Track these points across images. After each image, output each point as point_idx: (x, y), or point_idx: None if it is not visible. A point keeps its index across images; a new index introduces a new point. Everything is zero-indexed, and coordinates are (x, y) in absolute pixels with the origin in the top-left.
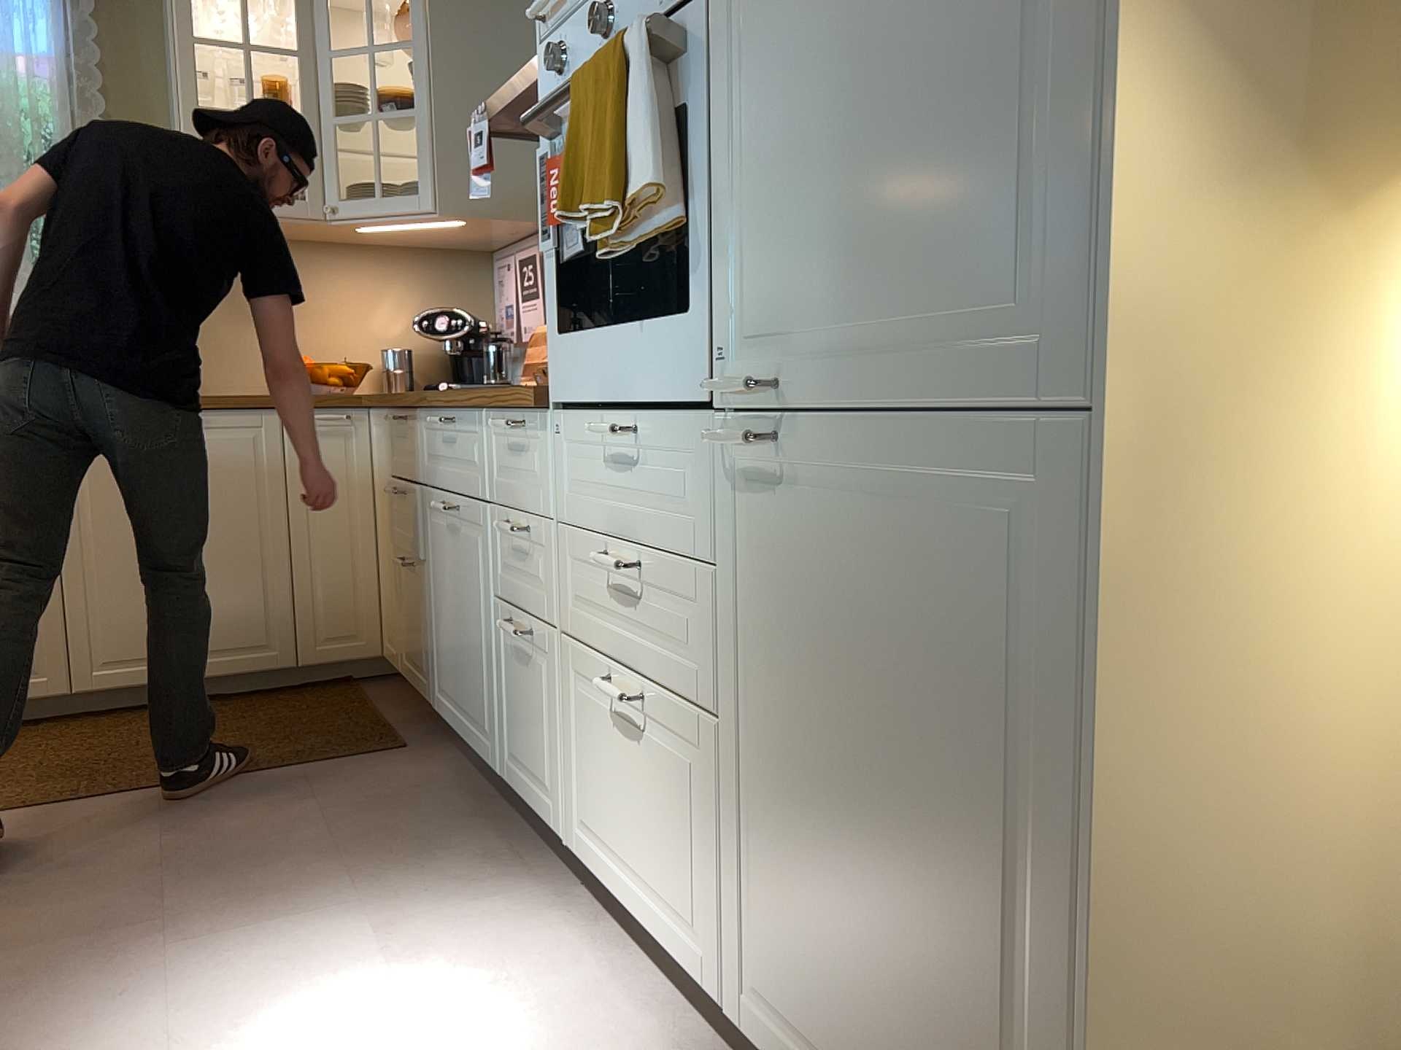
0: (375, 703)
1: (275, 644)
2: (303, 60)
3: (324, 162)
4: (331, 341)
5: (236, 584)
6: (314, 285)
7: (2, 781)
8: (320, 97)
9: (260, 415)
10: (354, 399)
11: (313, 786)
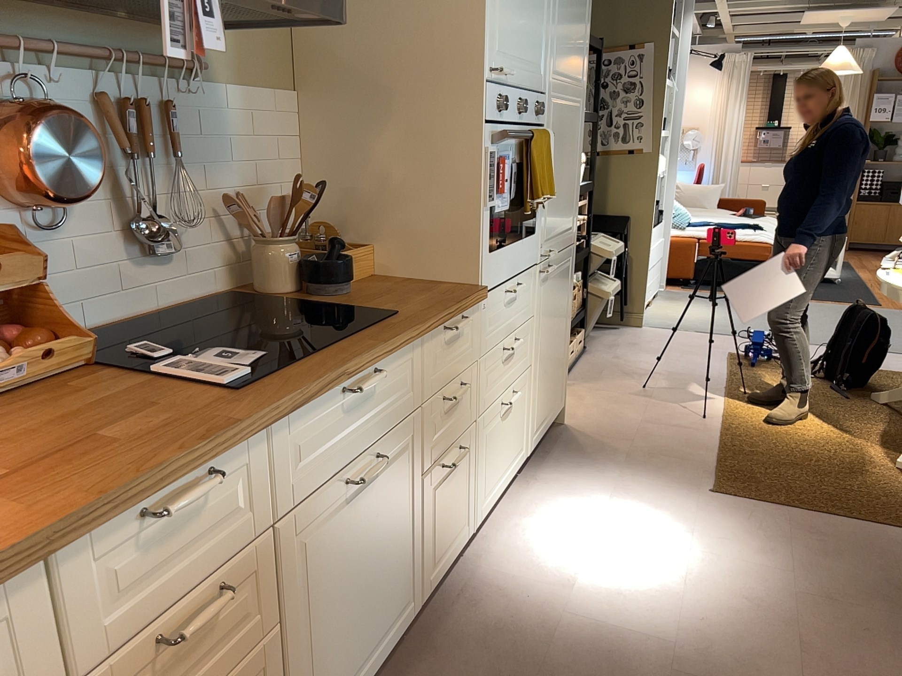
0: None
1: None
2: None
3: None
4: None
5: None
6: None
7: None
8: None
9: None
10: None
11: None
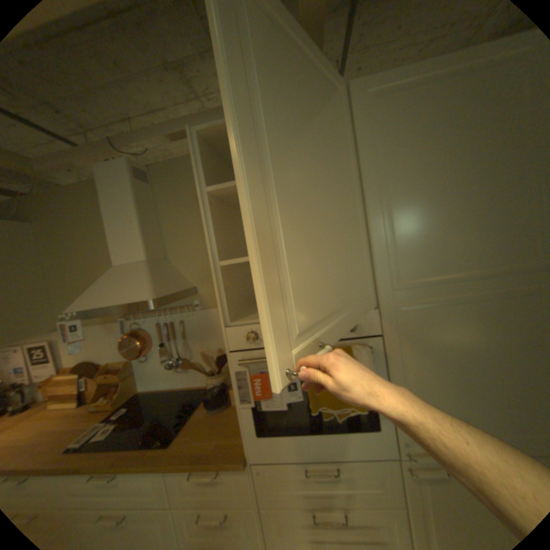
0: None
1: None
2: None
3: None
4: None
5: None
6: None
7: None
8: None
9: None
10: None
11: None
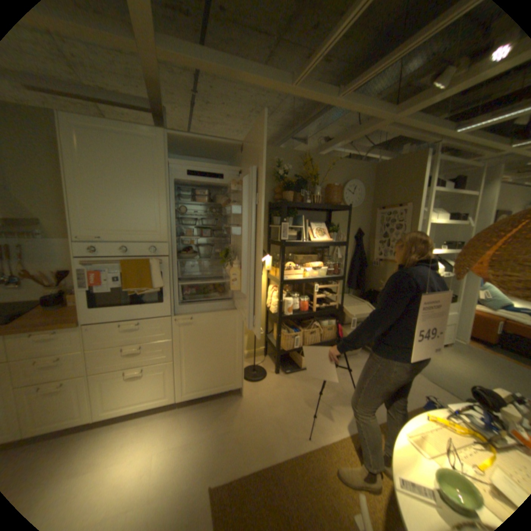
0: None
1: None
2: None
3: None
4: None
5: None
6: None
7: None
8: None
9: None
10: None
11: None
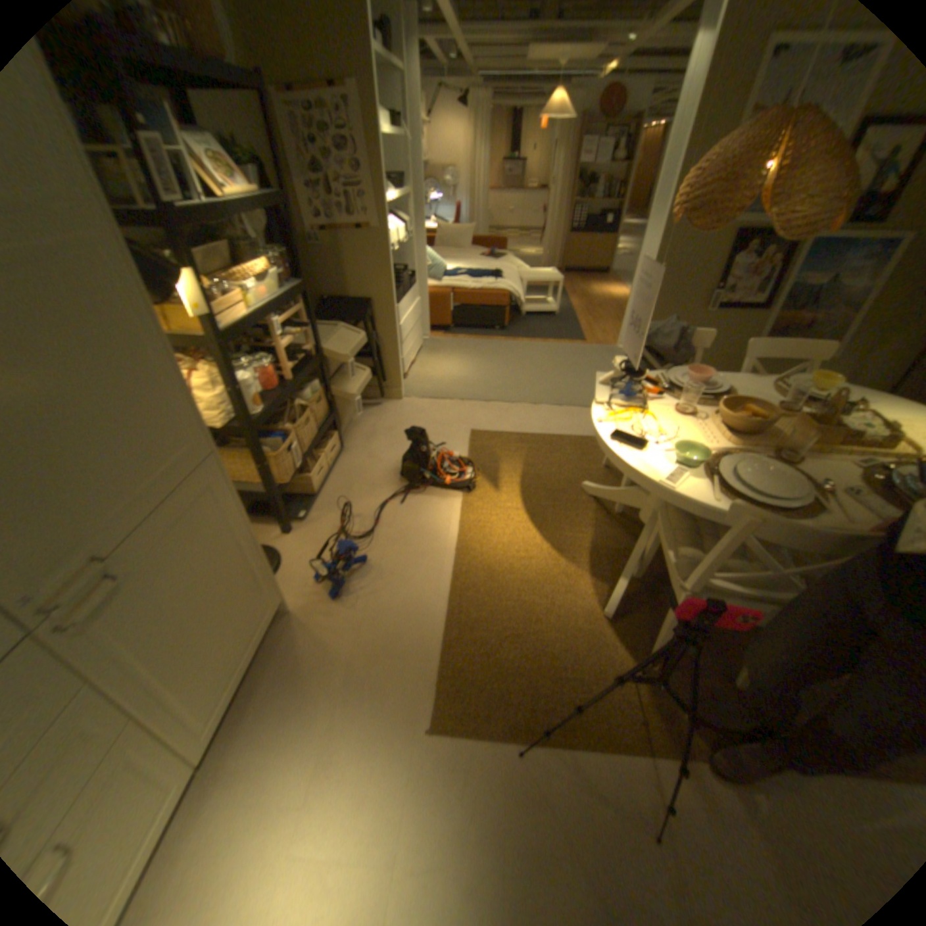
0: None
1: None
2: None
3: None
4: None
5: None
6: None
7: None
8: None
9: None
10: None
11: None
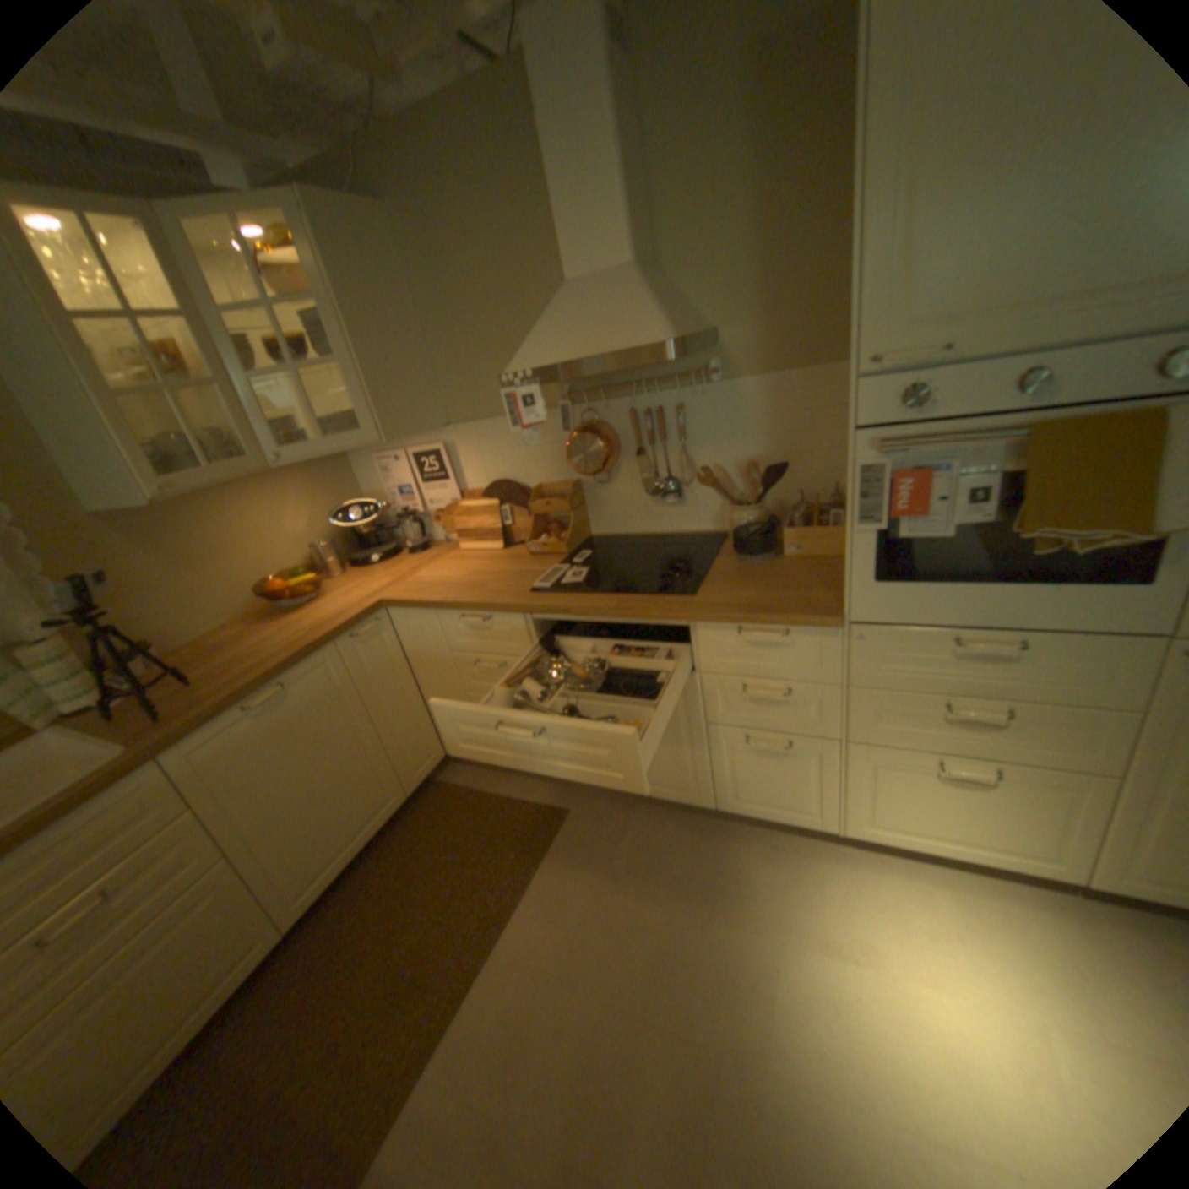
0: (477, 787)
1: (392, 795)
2: (188, 318)
3: (244, 415)
4: (263, 555)
5: (356, 777)
6: (231, 515)
7: (351, 1046)
8: (215, 353)
9: (323, 653)
10: (378, 605)
11: (576, 877)
